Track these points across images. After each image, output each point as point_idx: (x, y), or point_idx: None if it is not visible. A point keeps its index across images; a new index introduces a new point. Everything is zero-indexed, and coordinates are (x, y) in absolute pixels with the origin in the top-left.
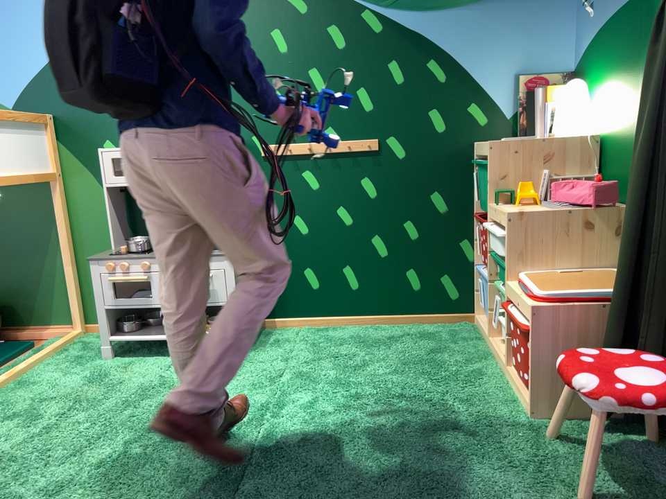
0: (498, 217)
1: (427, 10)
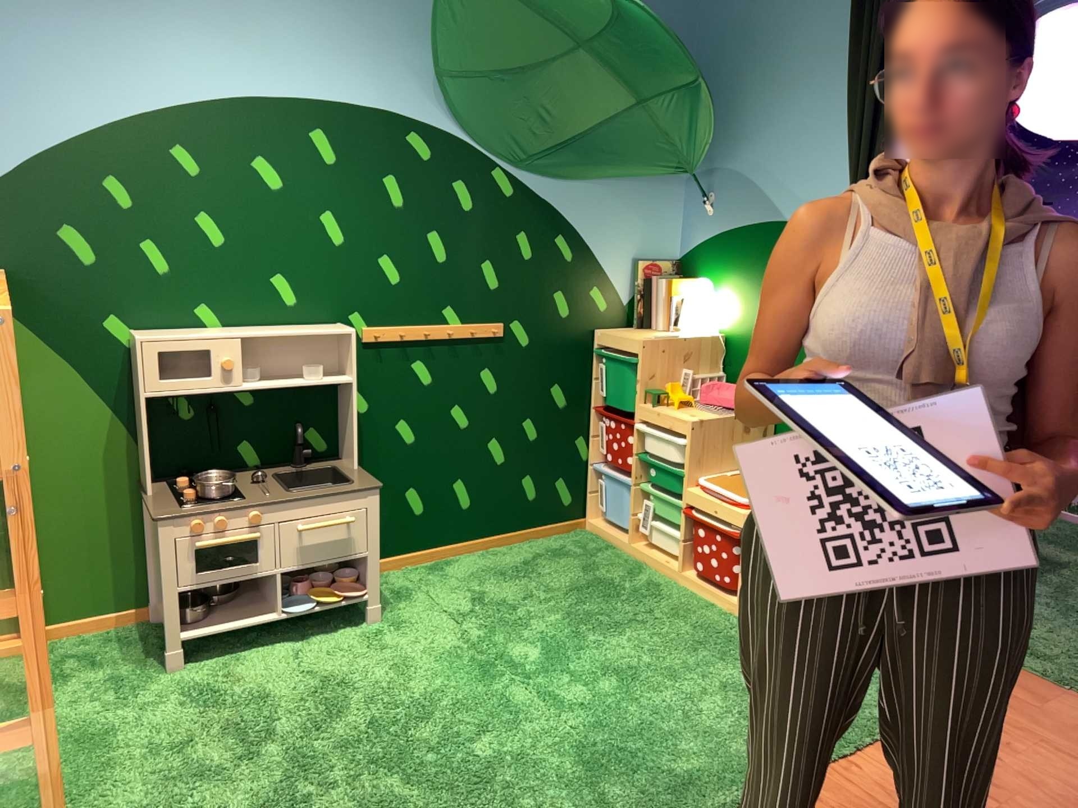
0: (662, 421)
1: (559, 183)
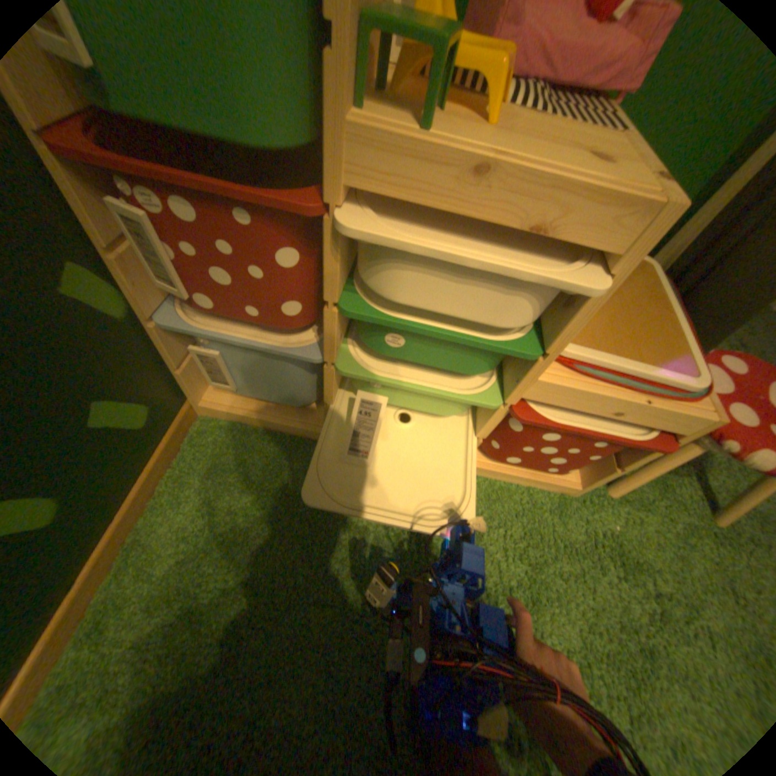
0: (514, 202)
1: None
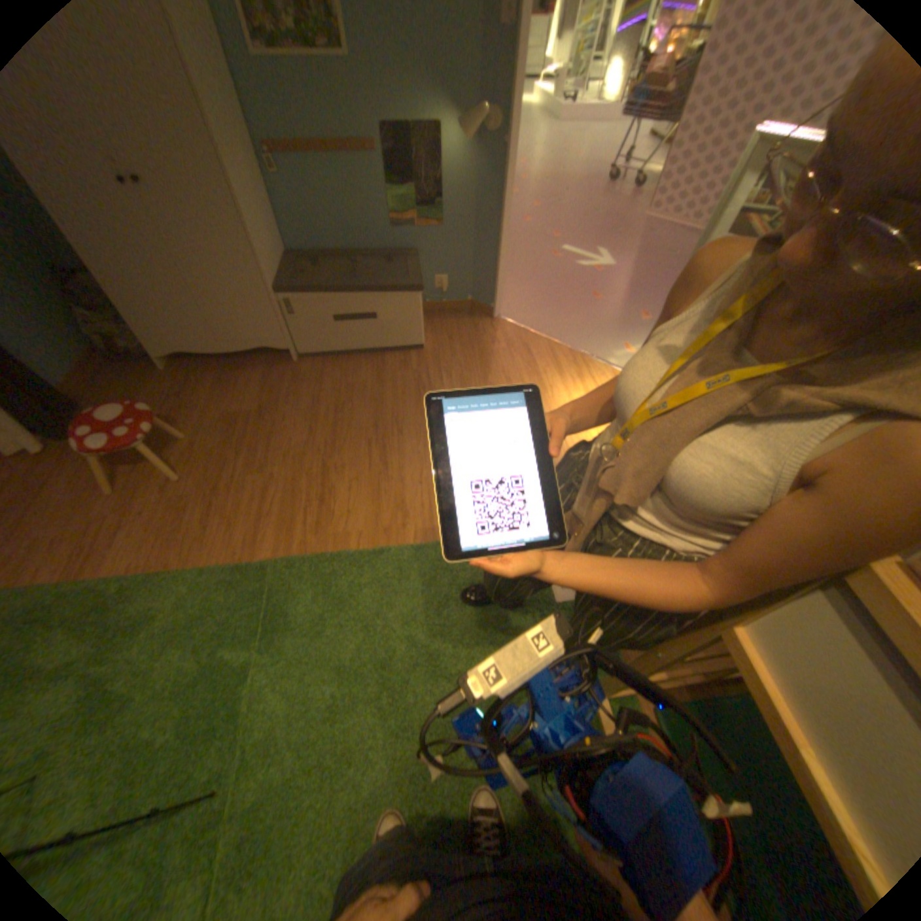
0: None
1: None
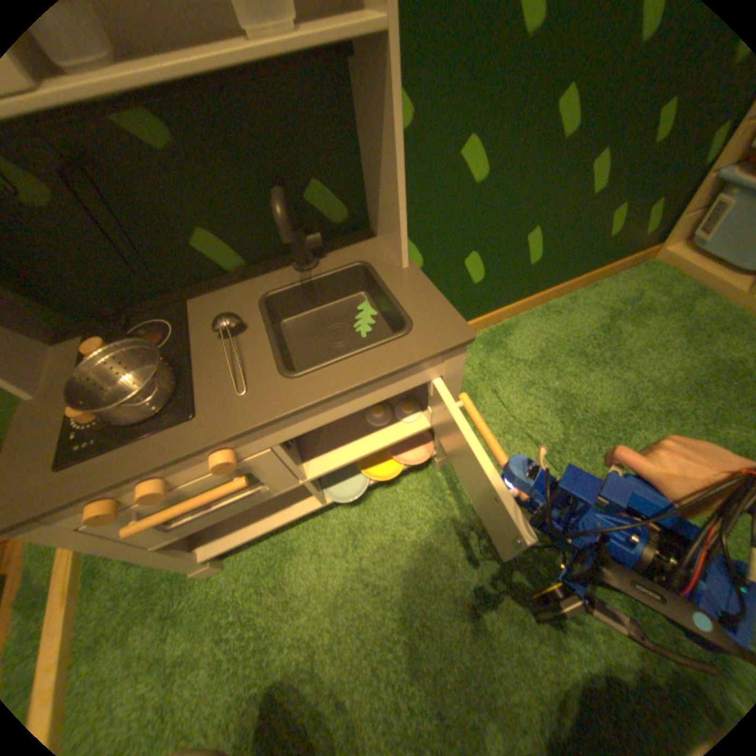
0: None
1: None
